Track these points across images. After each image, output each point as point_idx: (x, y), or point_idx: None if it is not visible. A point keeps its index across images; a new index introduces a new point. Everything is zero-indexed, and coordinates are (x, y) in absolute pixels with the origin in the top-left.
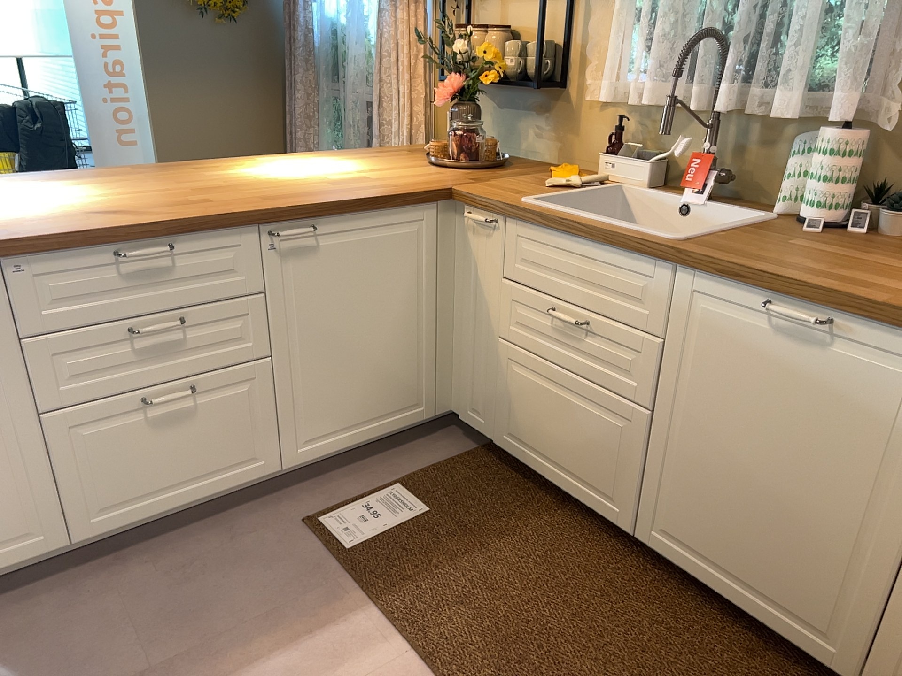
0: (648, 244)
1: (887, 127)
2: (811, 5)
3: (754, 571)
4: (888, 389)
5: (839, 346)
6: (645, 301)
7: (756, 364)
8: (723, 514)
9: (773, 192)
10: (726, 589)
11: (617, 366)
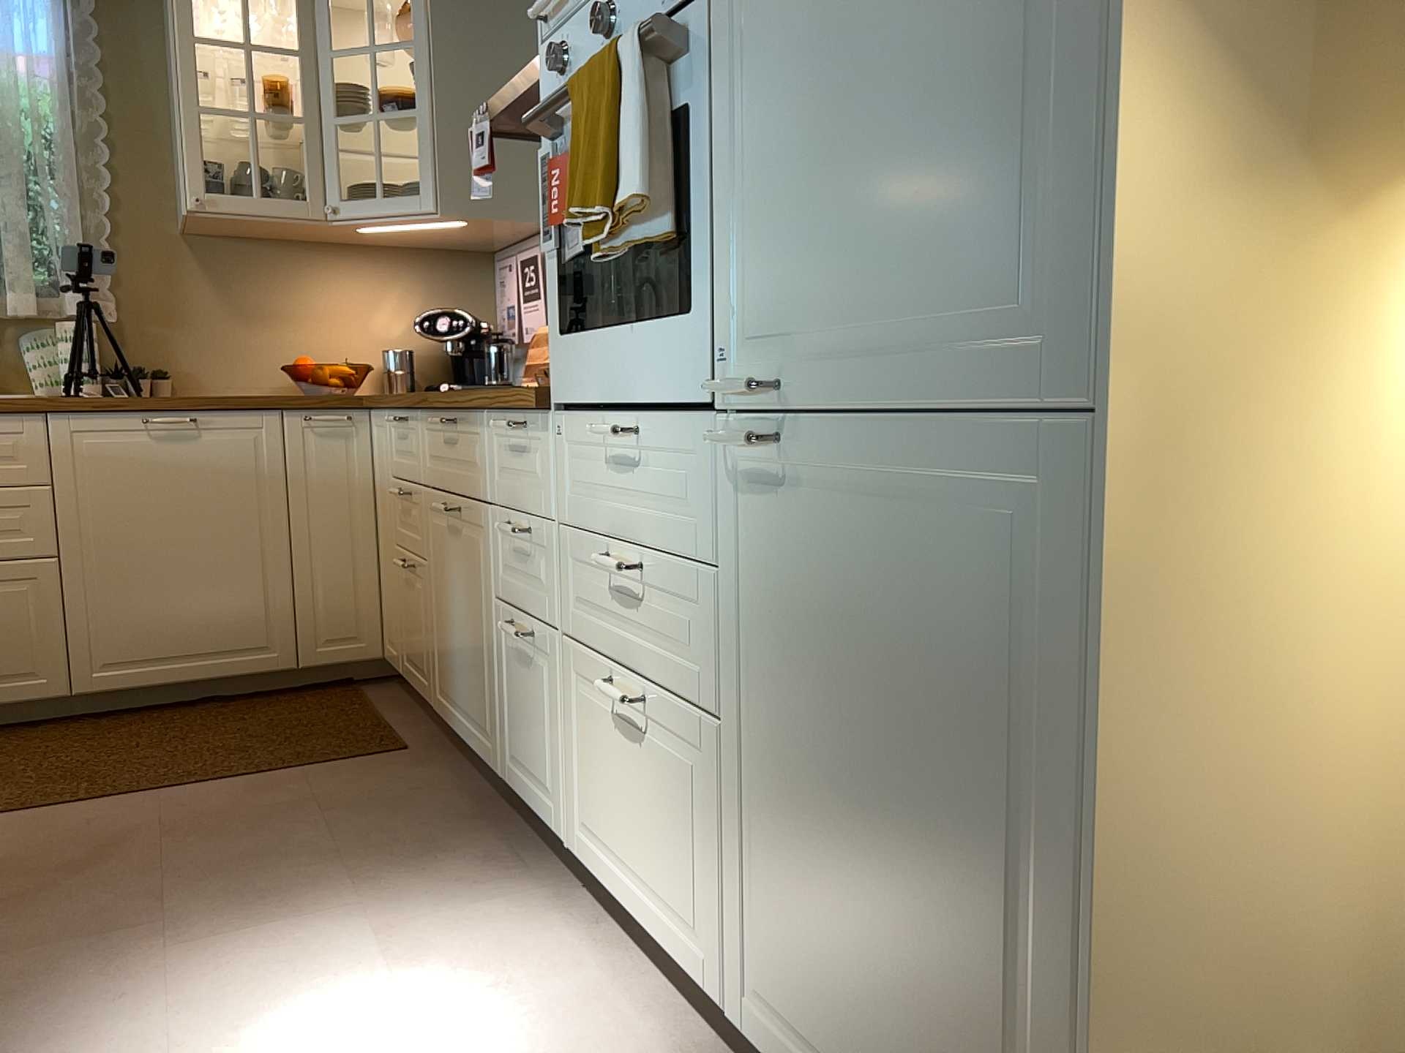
0: (10, 403)
1: (112, 318)
2: (18, 225)
3: (200, 638)
4: (244, 450)
5: (204, 434)
6: (17, 457)
7: (148, 471)
8: (159, 608)
9: (15, 386)
10: (183, 673)
11: (2, 532)
